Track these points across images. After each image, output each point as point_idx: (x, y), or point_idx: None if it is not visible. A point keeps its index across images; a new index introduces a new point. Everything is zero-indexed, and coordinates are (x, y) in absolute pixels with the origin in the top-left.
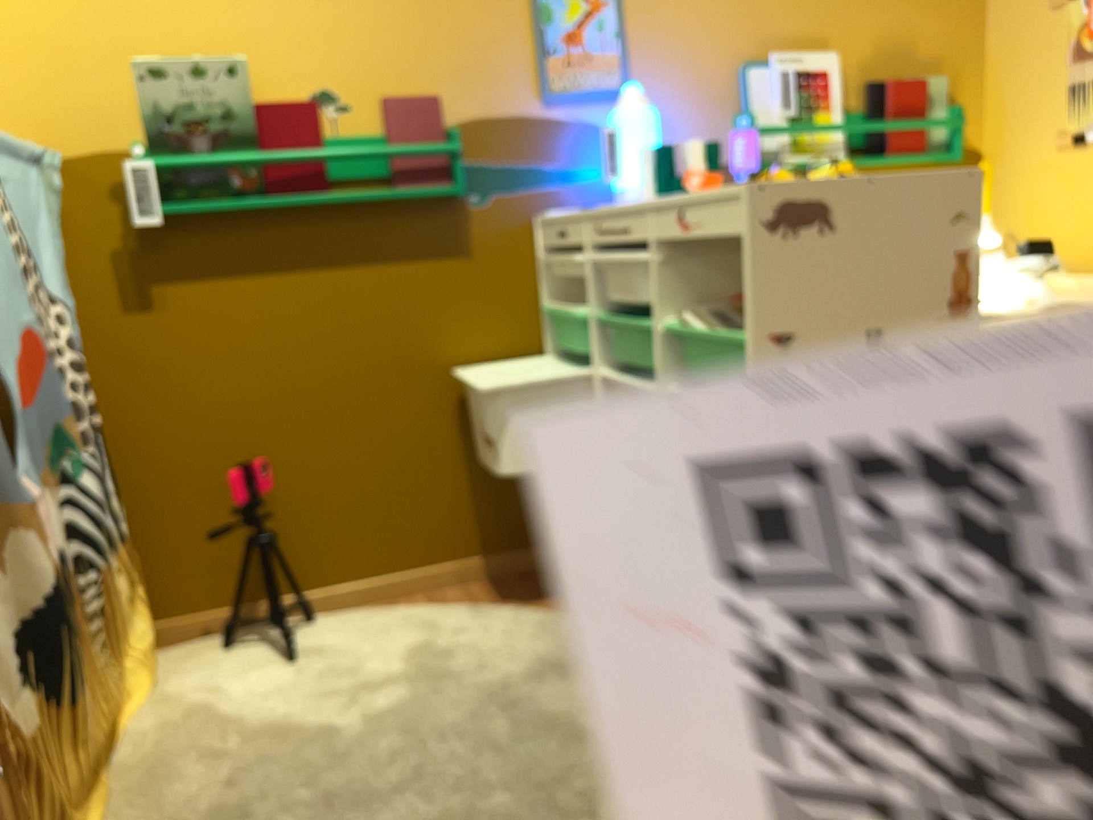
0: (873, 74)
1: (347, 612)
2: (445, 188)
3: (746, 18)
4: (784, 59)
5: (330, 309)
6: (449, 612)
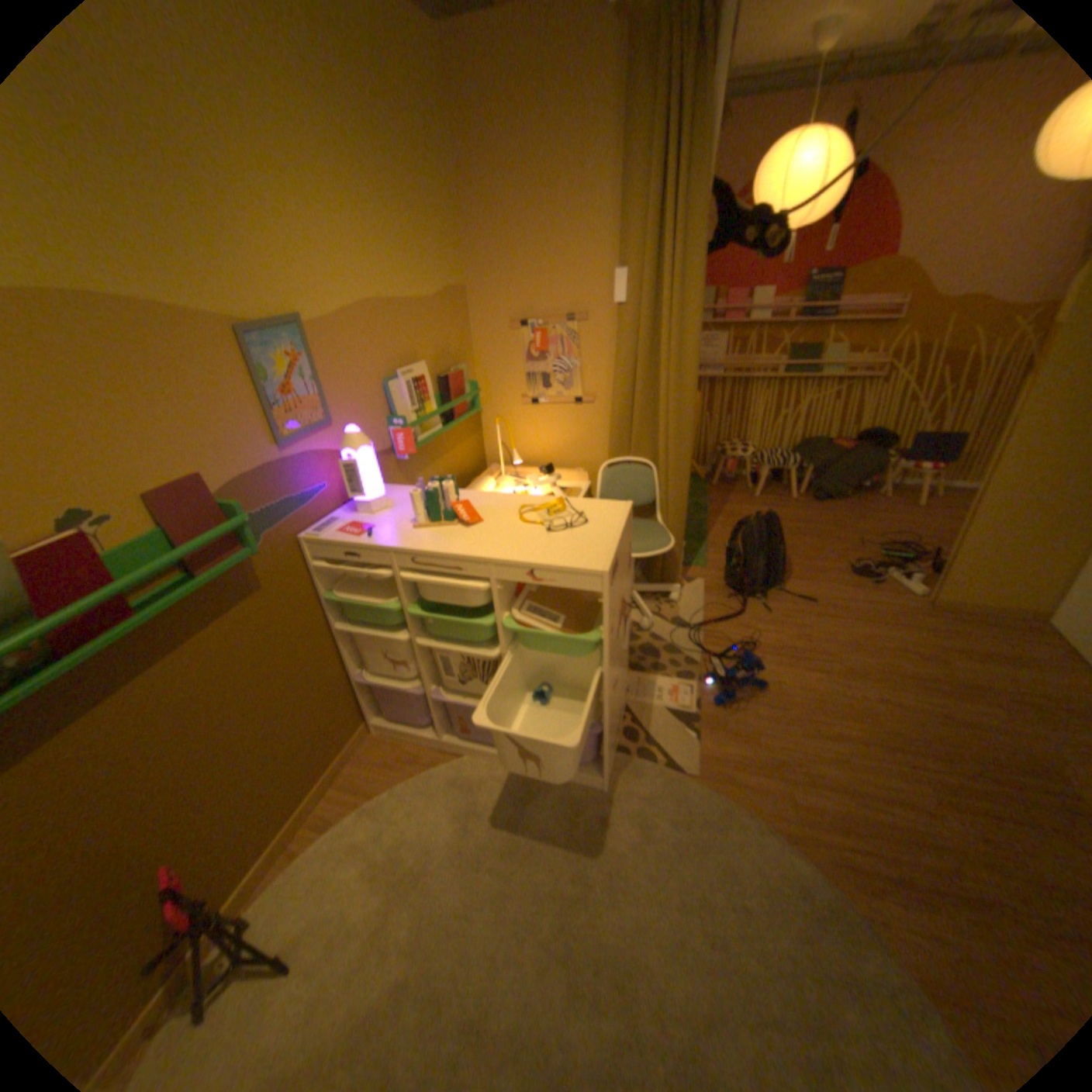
0: (437, 370)
1: (266, 893)
2: (242, 555)
3: (379, 348)
4: (405, 374)
5: (160, 704)
6: (349, 829)
